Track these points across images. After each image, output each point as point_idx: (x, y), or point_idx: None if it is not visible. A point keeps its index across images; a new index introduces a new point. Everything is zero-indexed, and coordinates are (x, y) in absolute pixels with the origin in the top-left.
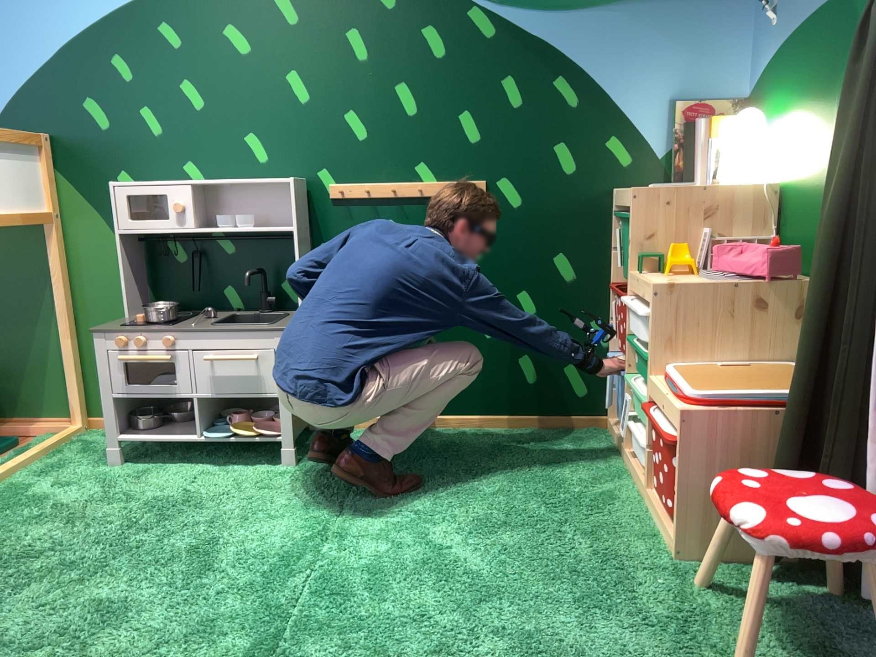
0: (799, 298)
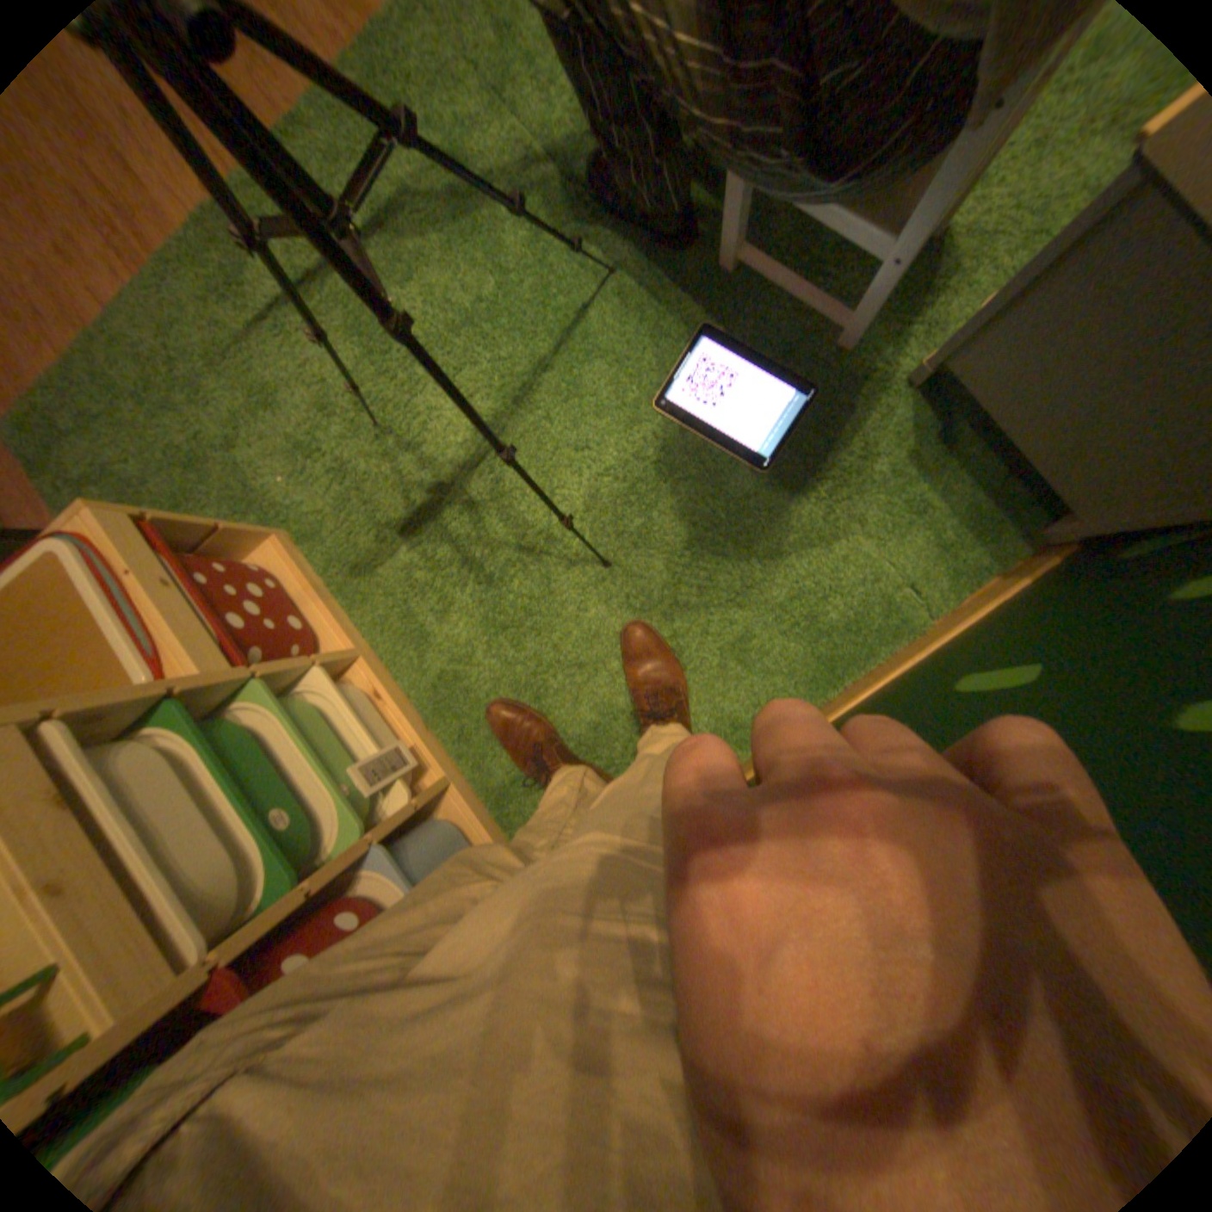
0: None
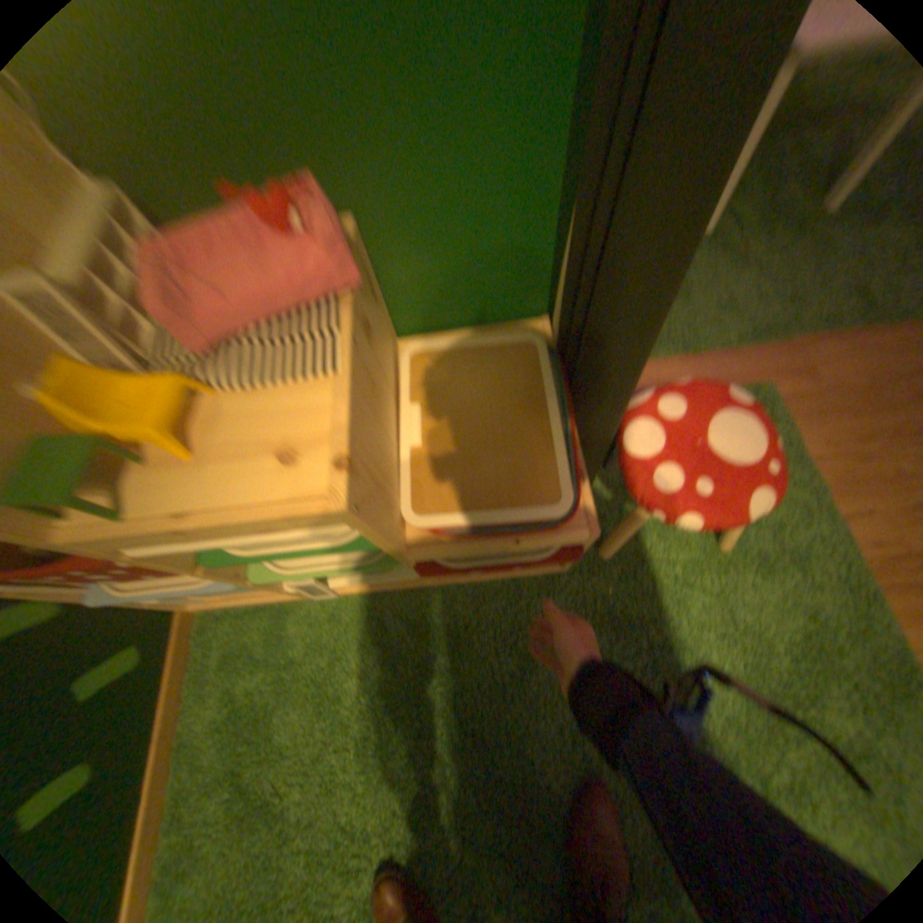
0: (368, 269)
